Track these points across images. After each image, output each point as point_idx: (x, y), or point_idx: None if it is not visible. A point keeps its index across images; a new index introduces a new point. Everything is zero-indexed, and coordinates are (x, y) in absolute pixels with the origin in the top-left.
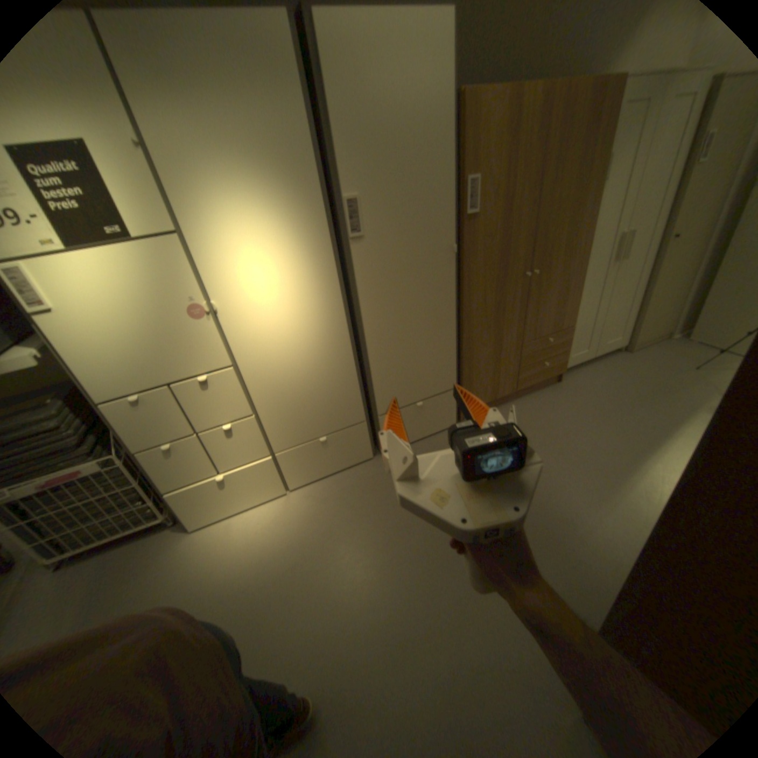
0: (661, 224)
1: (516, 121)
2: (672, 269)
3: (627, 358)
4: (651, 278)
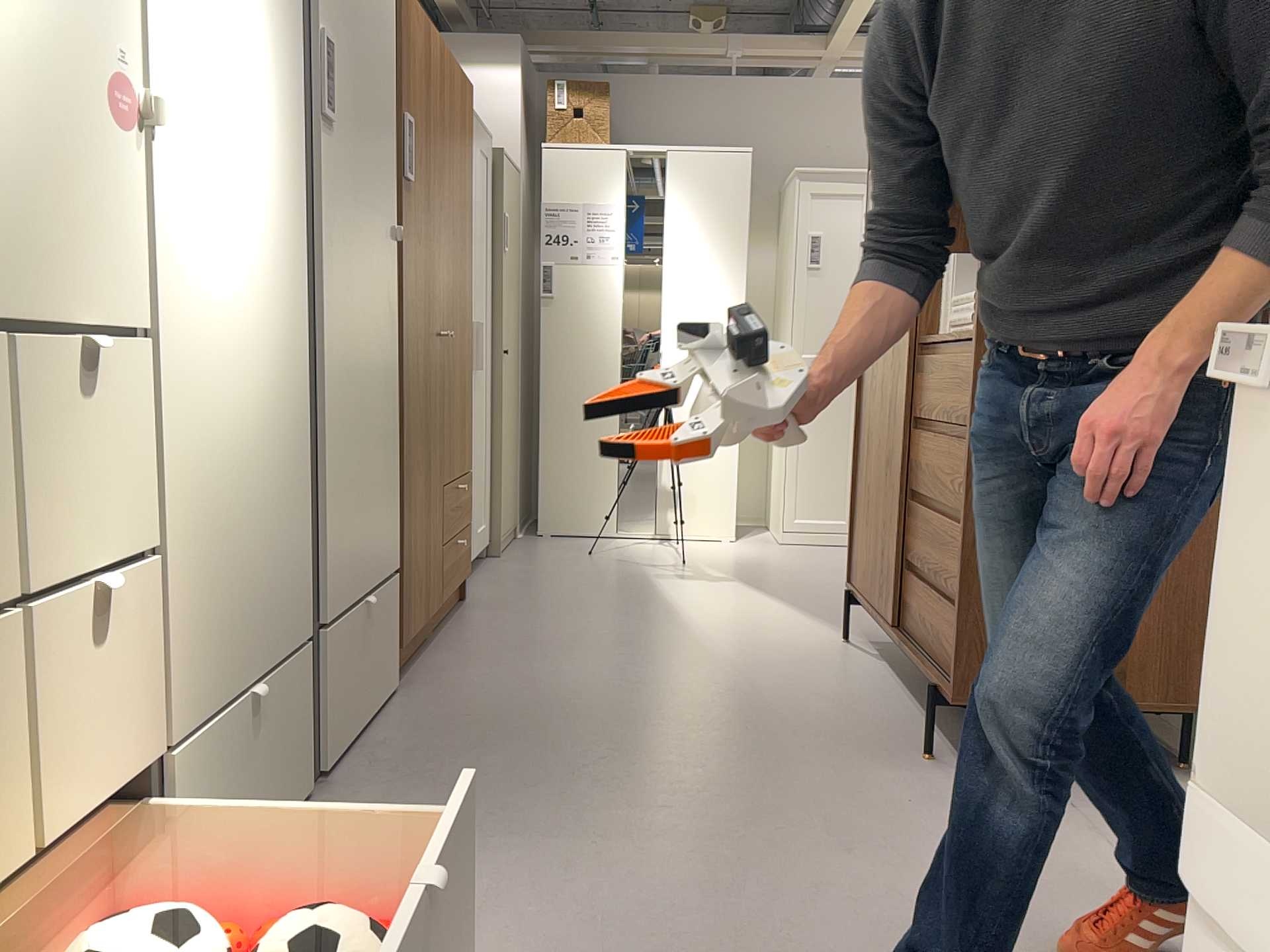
0: (489, 329)
1: (428, 67)
2: (507, 405)
3: (502, 562)
4: (493, 417)
